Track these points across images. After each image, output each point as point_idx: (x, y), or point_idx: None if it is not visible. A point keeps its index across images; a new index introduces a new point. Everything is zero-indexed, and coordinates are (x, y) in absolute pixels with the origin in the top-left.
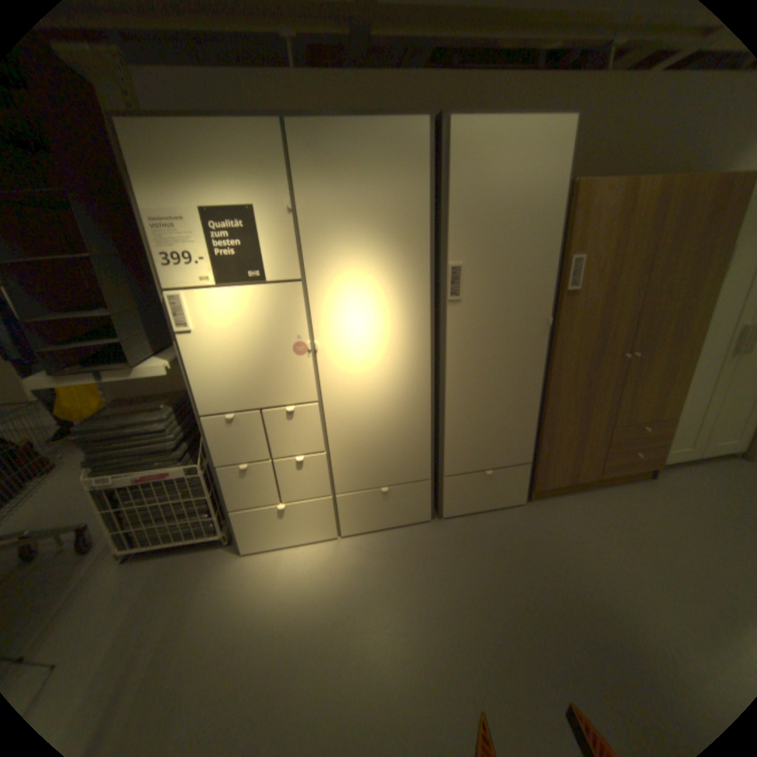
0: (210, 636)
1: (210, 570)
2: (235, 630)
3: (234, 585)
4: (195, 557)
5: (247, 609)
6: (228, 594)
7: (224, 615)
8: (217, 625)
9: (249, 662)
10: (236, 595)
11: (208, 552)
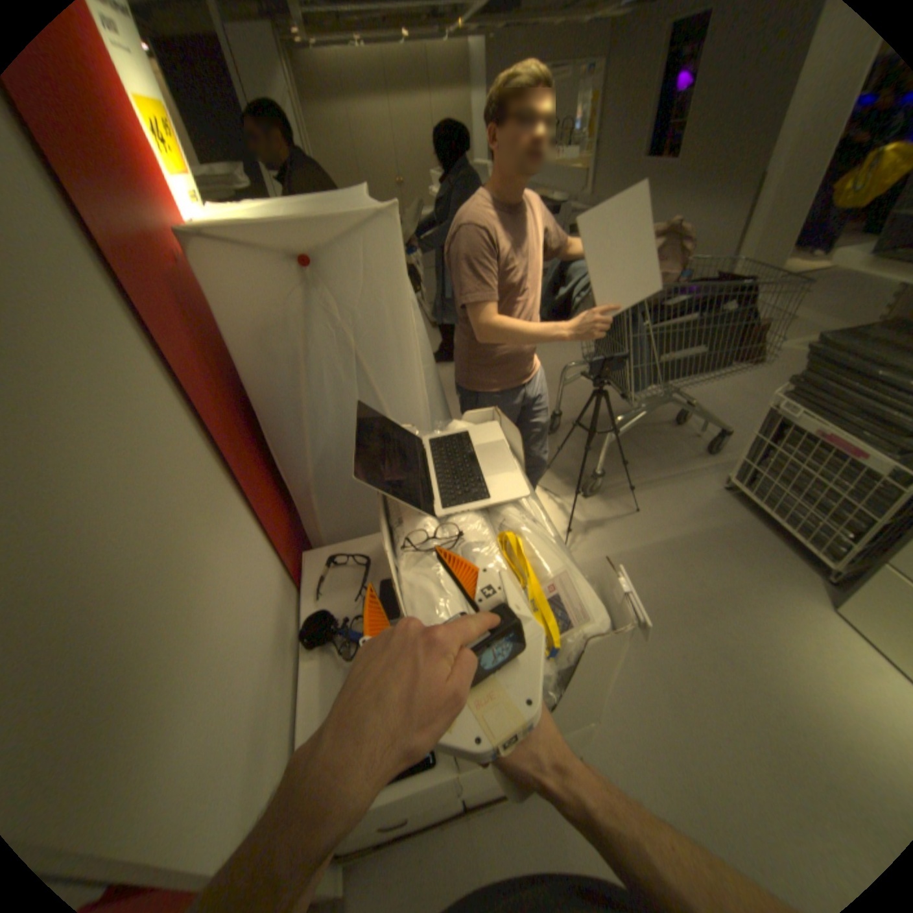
0: (736, 631)
1: (793, 584)
2: (761, 659)
3: (802, 627)
4: (790, 556)
5: (791, 663)
6: (788, 625)
7: (765, 635)
8: (751, 633)
9: (747, 699)
10: (793, 638)
11: (807, 566)
